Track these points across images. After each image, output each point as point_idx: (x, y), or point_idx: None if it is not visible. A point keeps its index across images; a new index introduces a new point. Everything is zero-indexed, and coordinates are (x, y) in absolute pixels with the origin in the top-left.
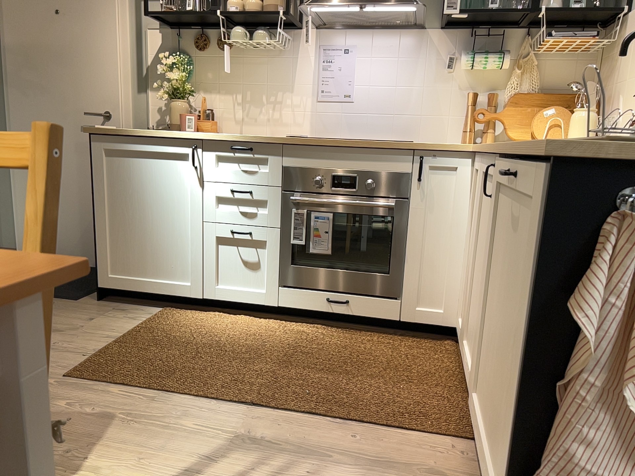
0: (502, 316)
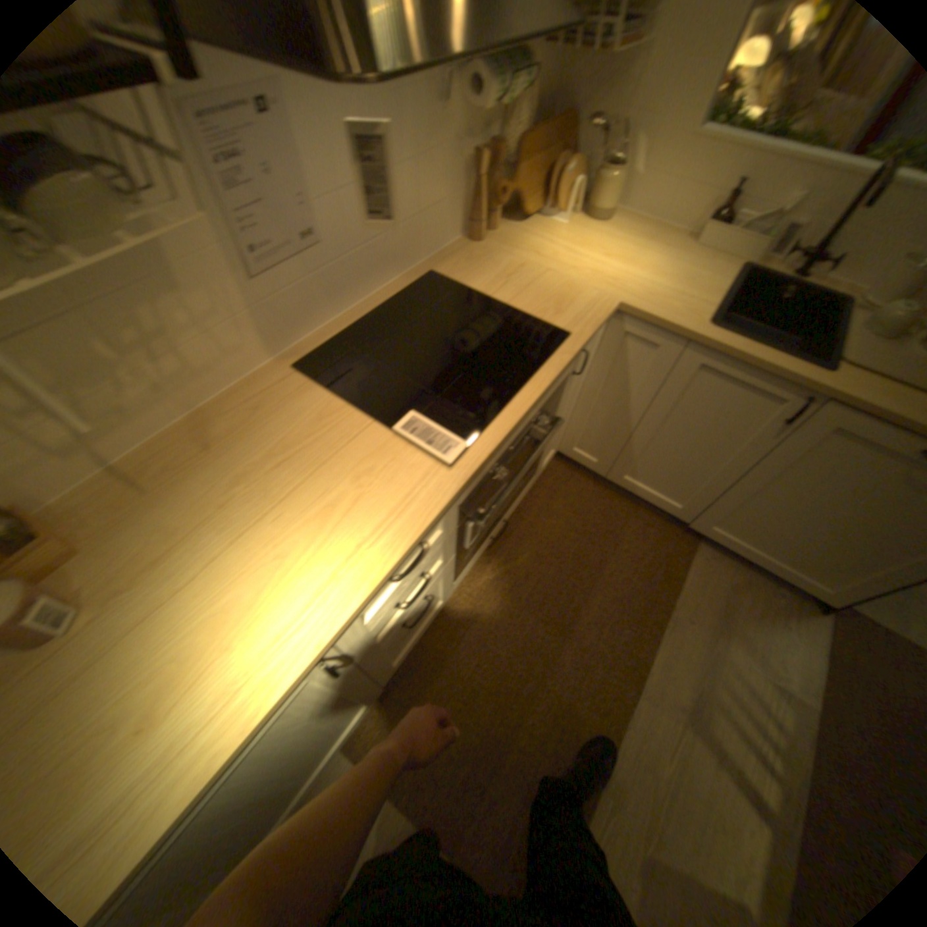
0: (820, 511)
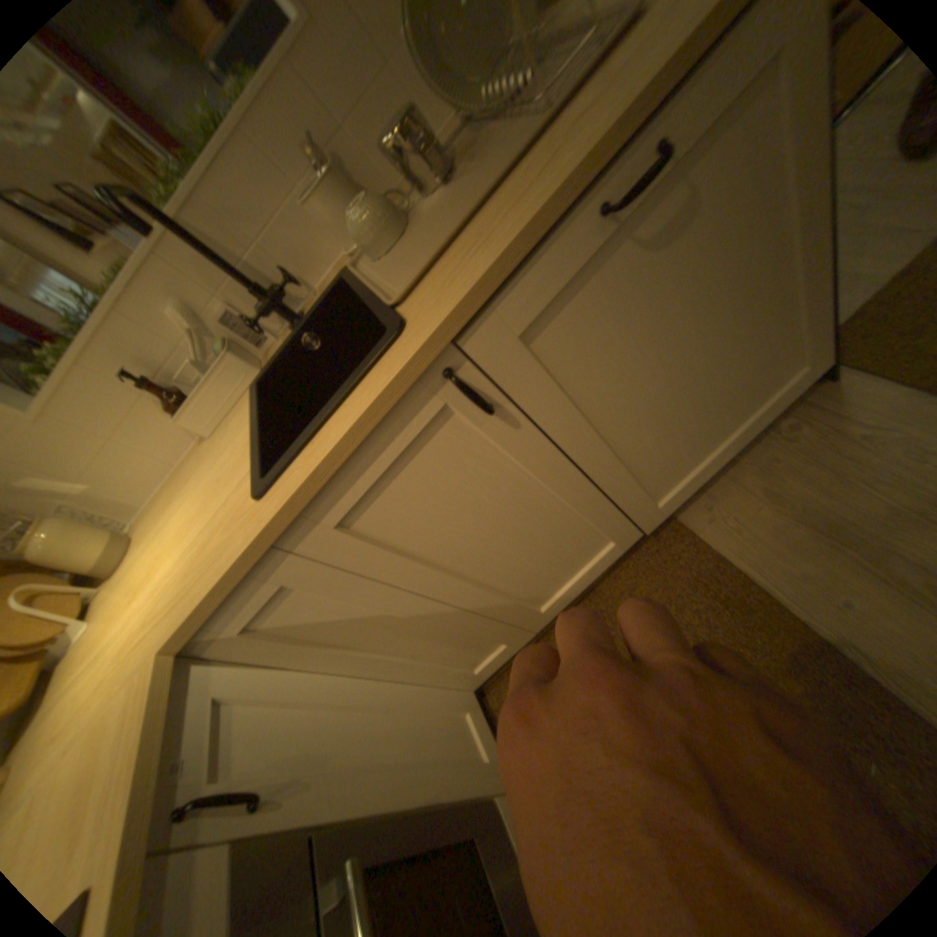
0: (678, 379)
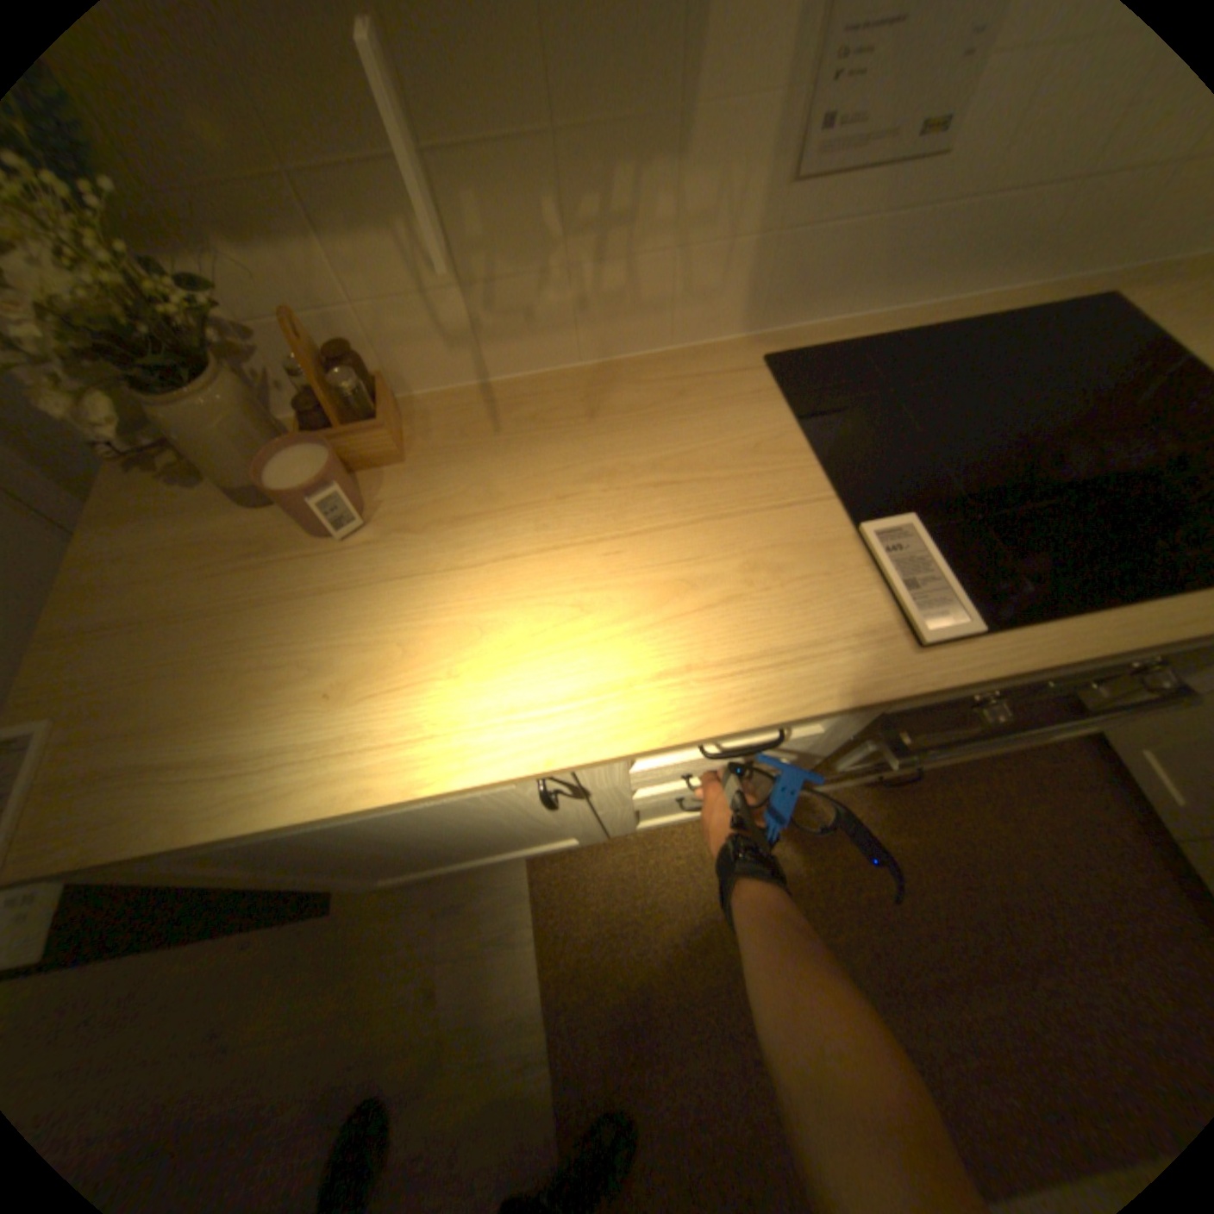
0: None
